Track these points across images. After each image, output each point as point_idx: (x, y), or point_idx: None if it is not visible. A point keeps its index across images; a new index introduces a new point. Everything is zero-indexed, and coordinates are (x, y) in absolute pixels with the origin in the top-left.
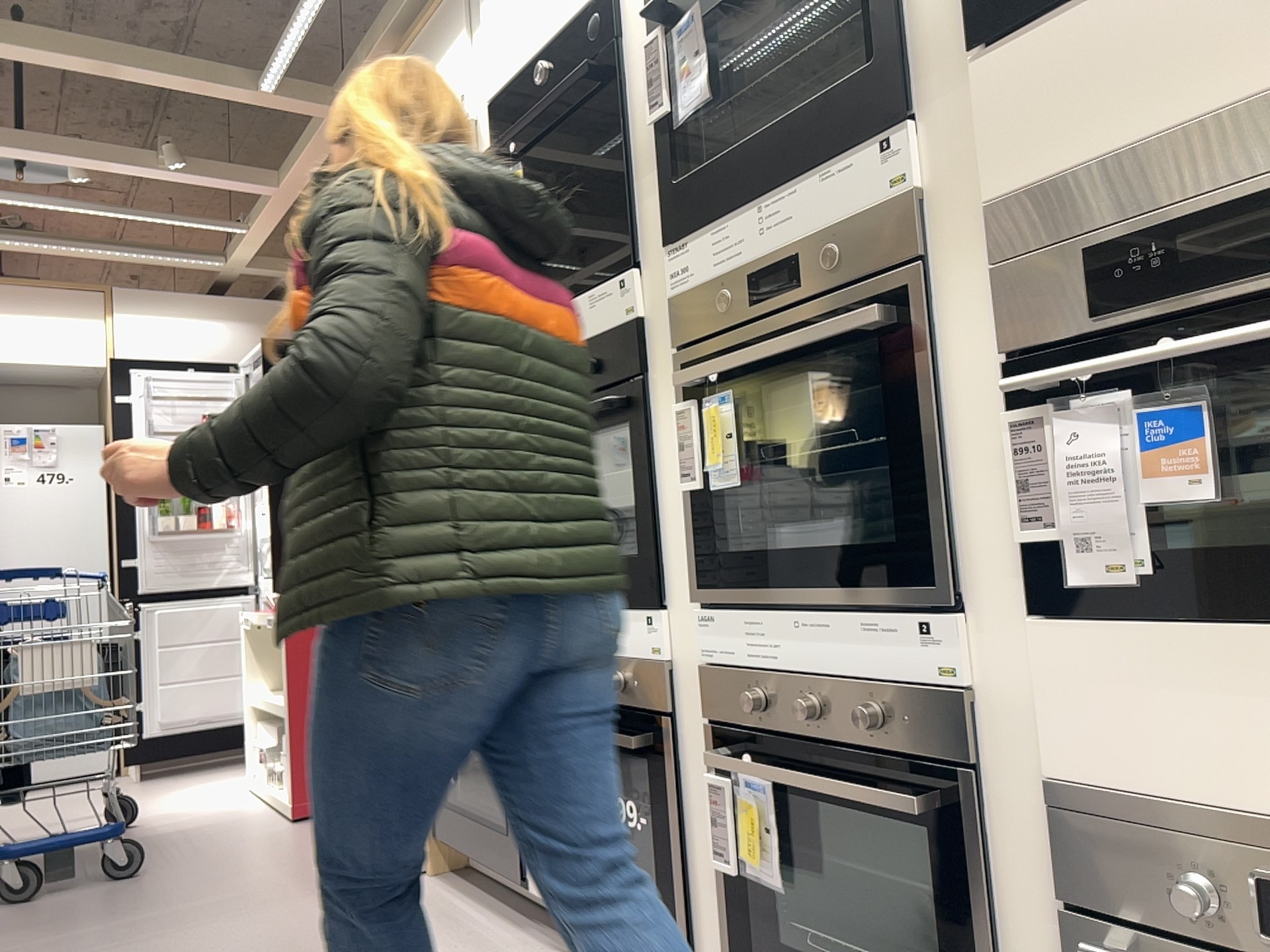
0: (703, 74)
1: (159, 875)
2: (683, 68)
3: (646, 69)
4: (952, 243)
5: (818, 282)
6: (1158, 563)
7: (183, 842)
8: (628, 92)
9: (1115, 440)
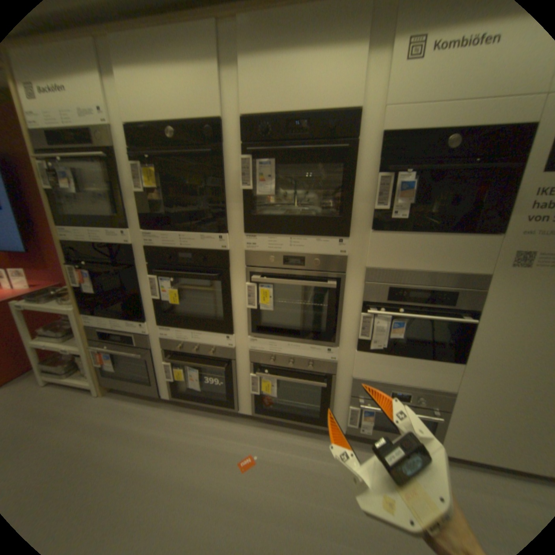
0: (274, 186)
1: None
2: (261, 177)
3: (240, 167)
4: (353, 271)
5: (311, 268)
6: (387, 346)
7: None
8: (226, 168)
9: (385, 325)
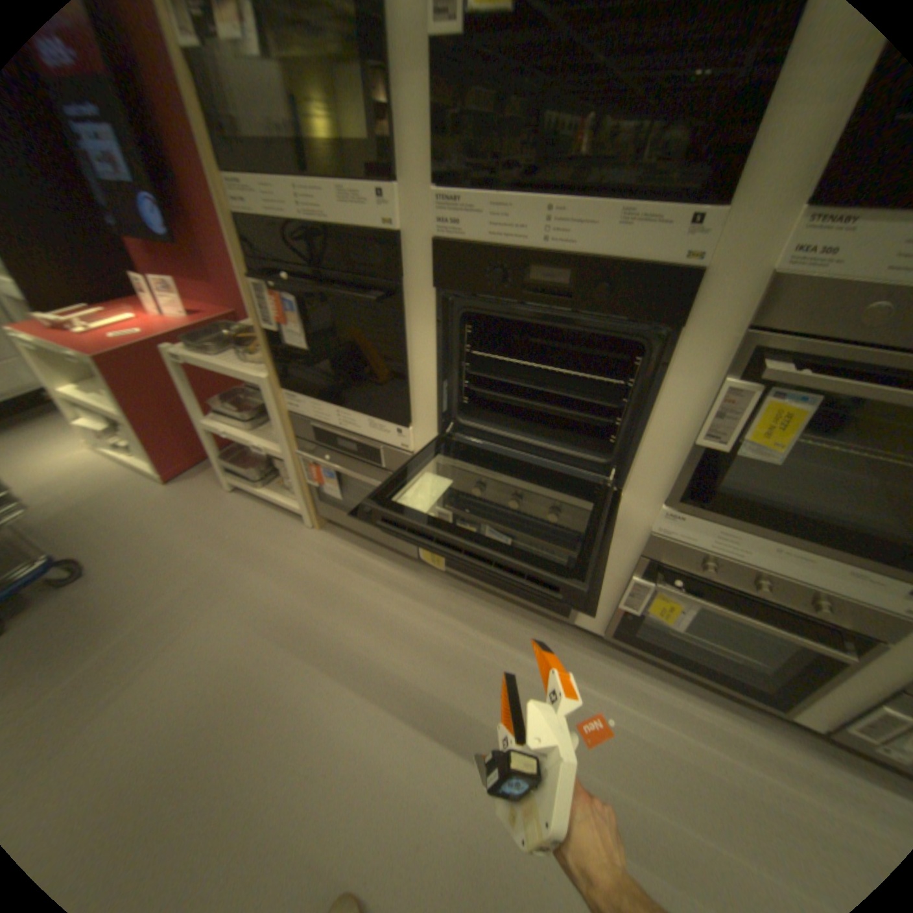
0: None
1: (106, 570)
2: None
3: None
4: None
5: None
6: None
7: (90, 524)
8: None
9: None
